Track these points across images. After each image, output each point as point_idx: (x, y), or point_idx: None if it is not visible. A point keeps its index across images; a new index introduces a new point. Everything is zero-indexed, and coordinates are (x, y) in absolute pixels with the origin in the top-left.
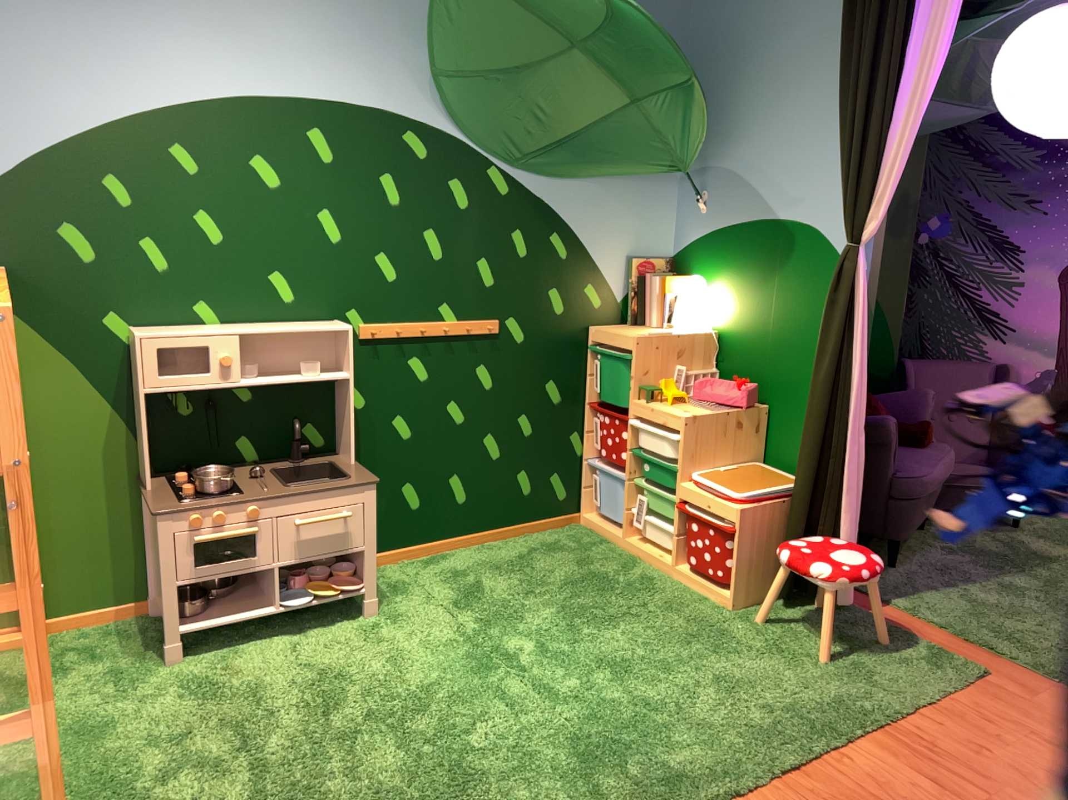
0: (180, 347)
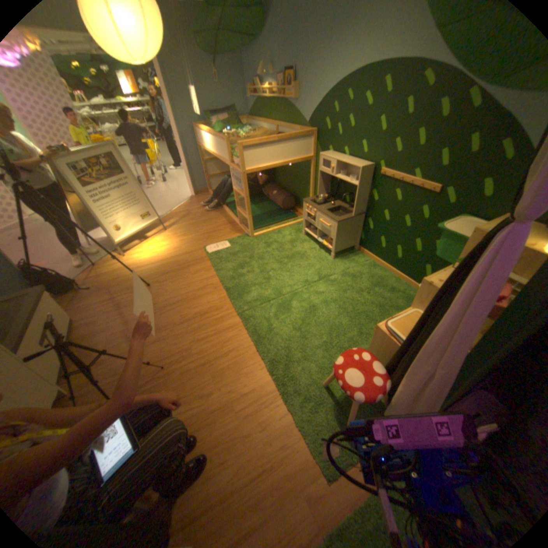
0: (323, 159)
